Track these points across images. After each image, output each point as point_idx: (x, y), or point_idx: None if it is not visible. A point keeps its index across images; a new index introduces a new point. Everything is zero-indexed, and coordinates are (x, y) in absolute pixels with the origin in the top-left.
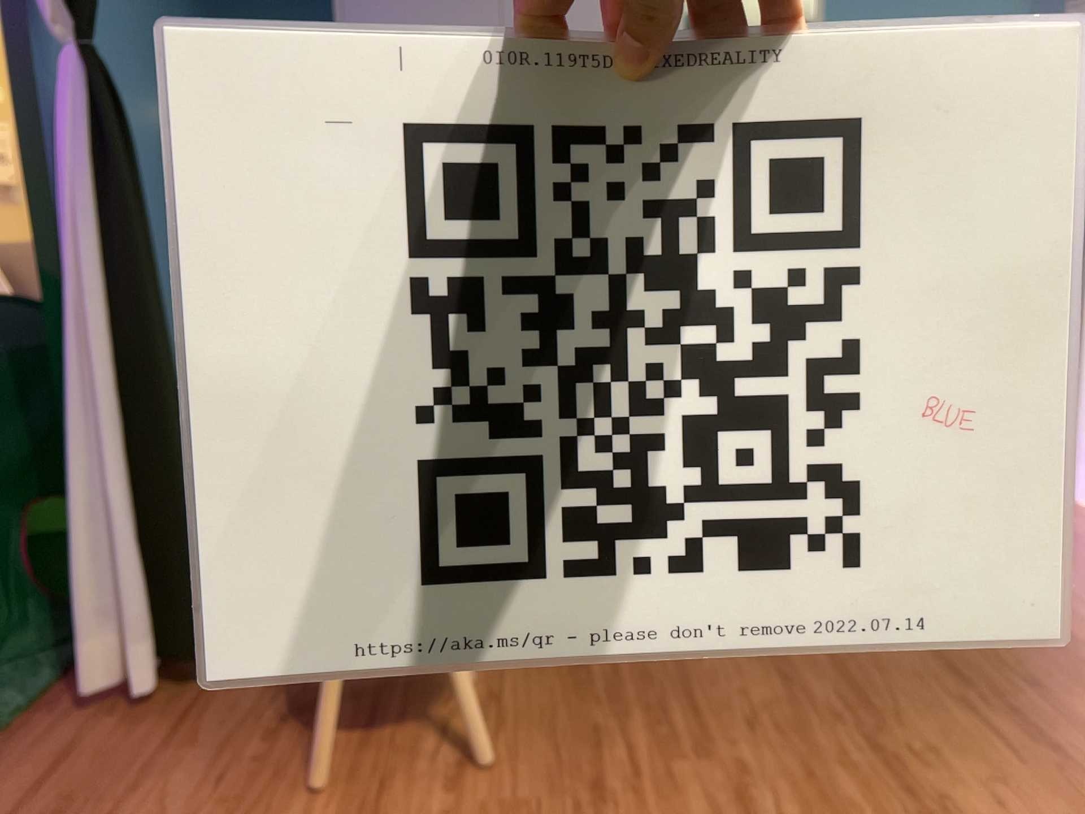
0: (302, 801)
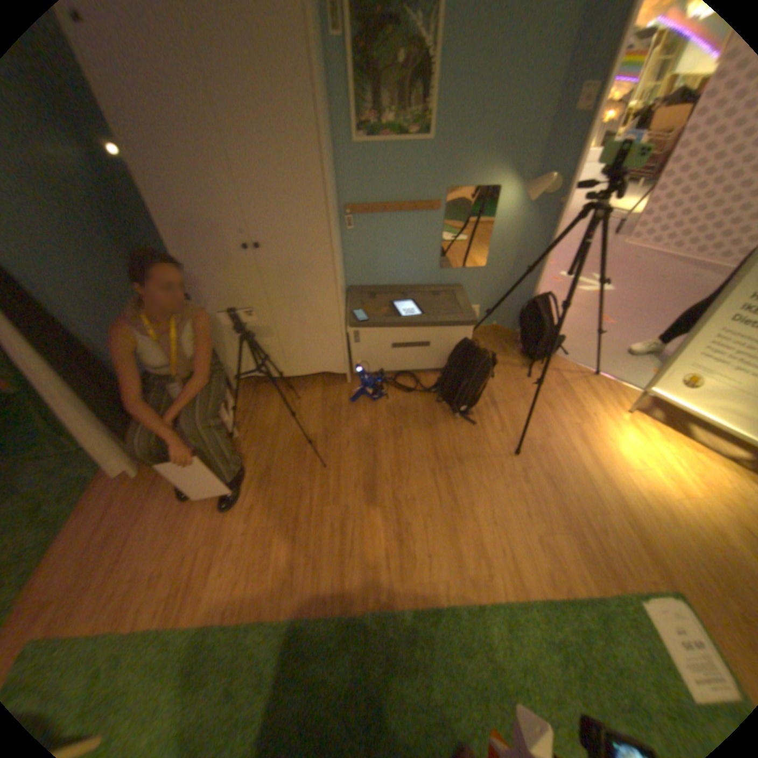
0: (202, 528)
